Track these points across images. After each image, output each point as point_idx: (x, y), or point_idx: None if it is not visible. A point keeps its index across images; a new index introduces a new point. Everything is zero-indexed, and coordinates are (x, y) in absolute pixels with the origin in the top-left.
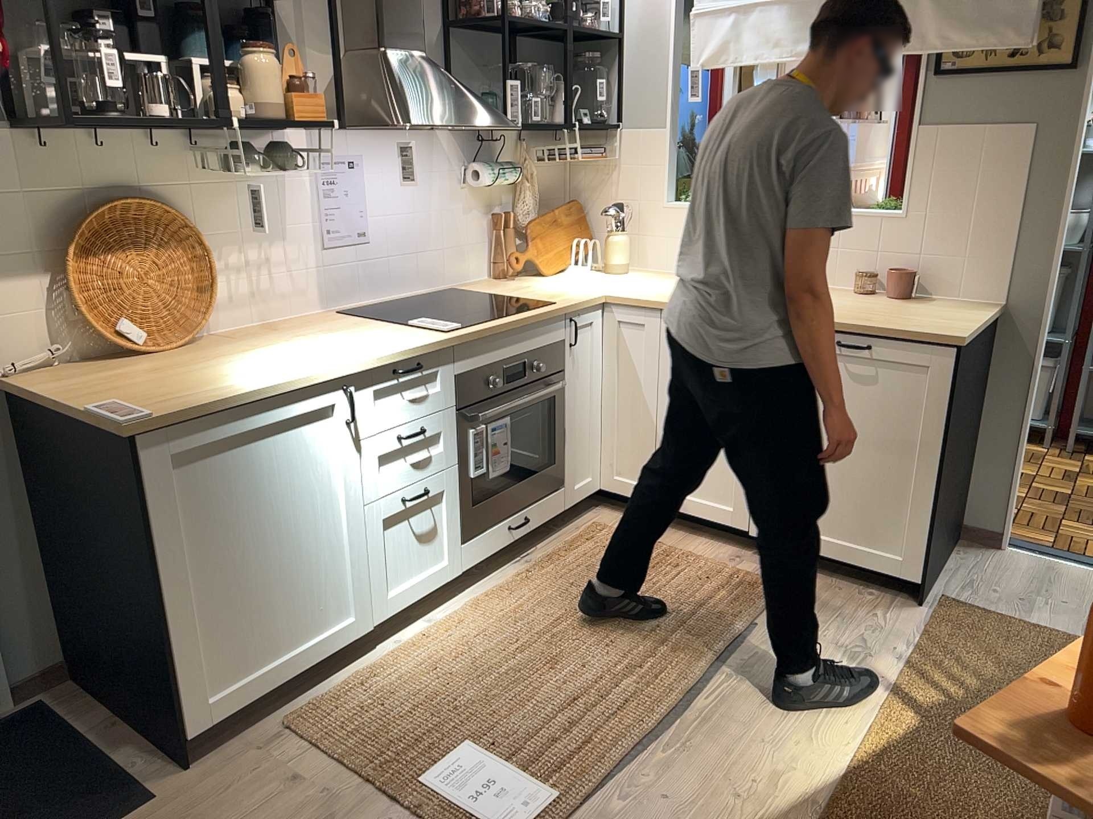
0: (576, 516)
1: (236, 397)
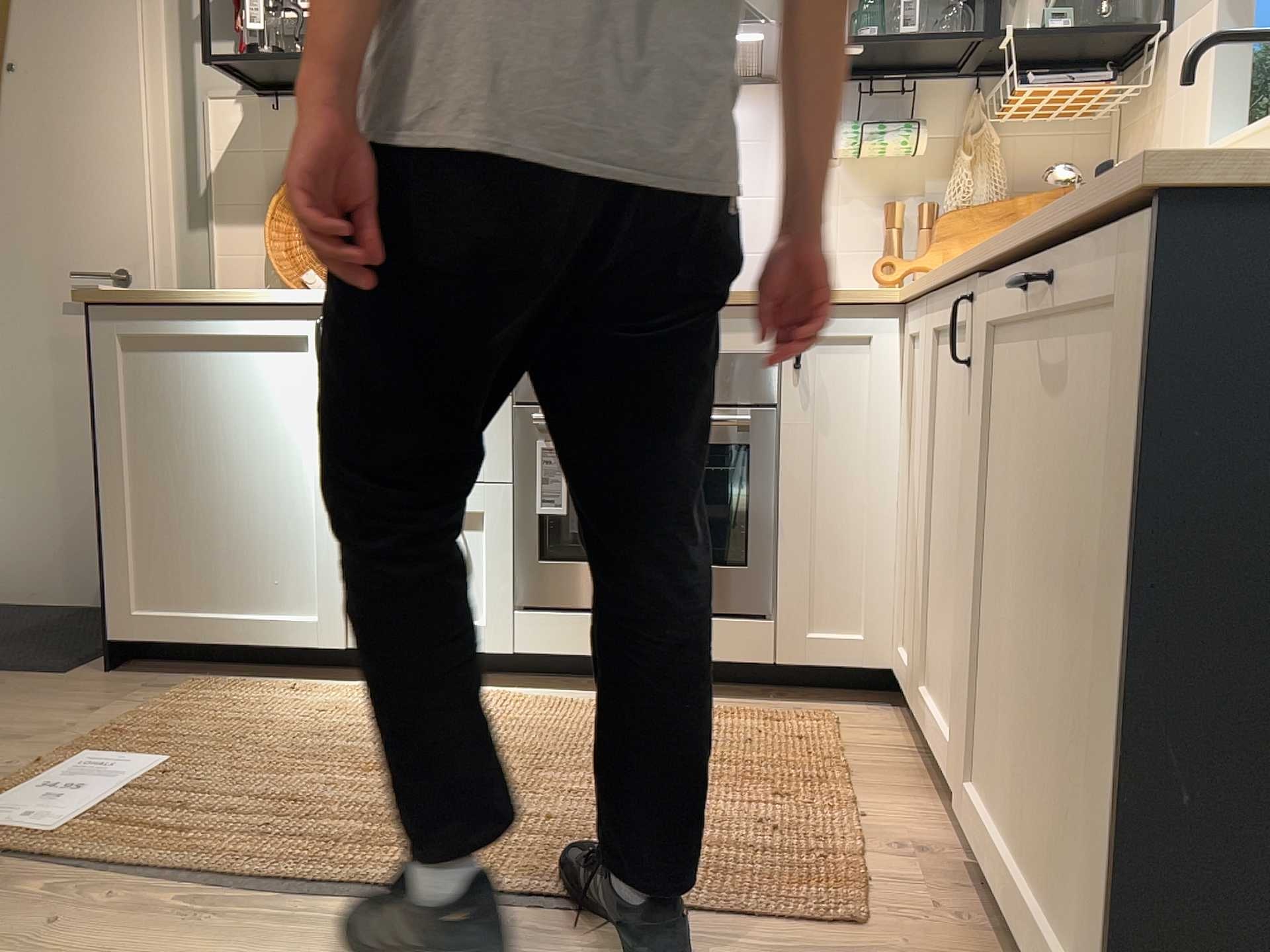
0: (838, 700)
1: (182, 293)
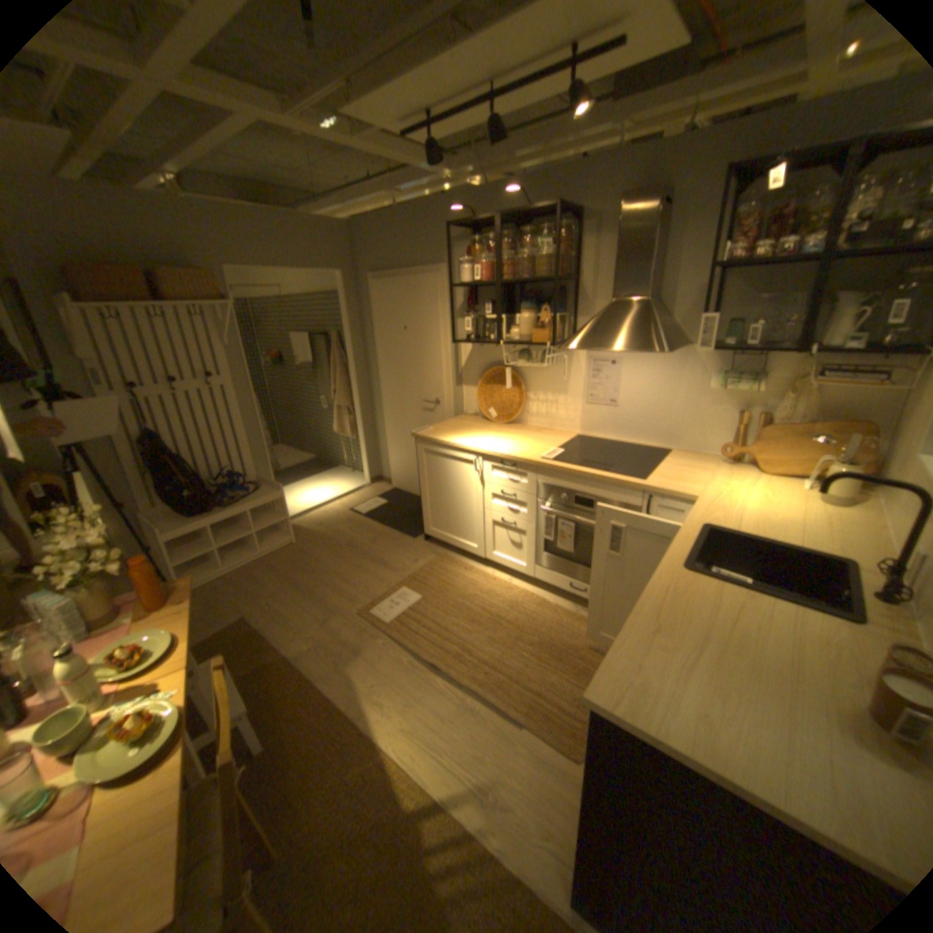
0: None
1: (438, 440)
